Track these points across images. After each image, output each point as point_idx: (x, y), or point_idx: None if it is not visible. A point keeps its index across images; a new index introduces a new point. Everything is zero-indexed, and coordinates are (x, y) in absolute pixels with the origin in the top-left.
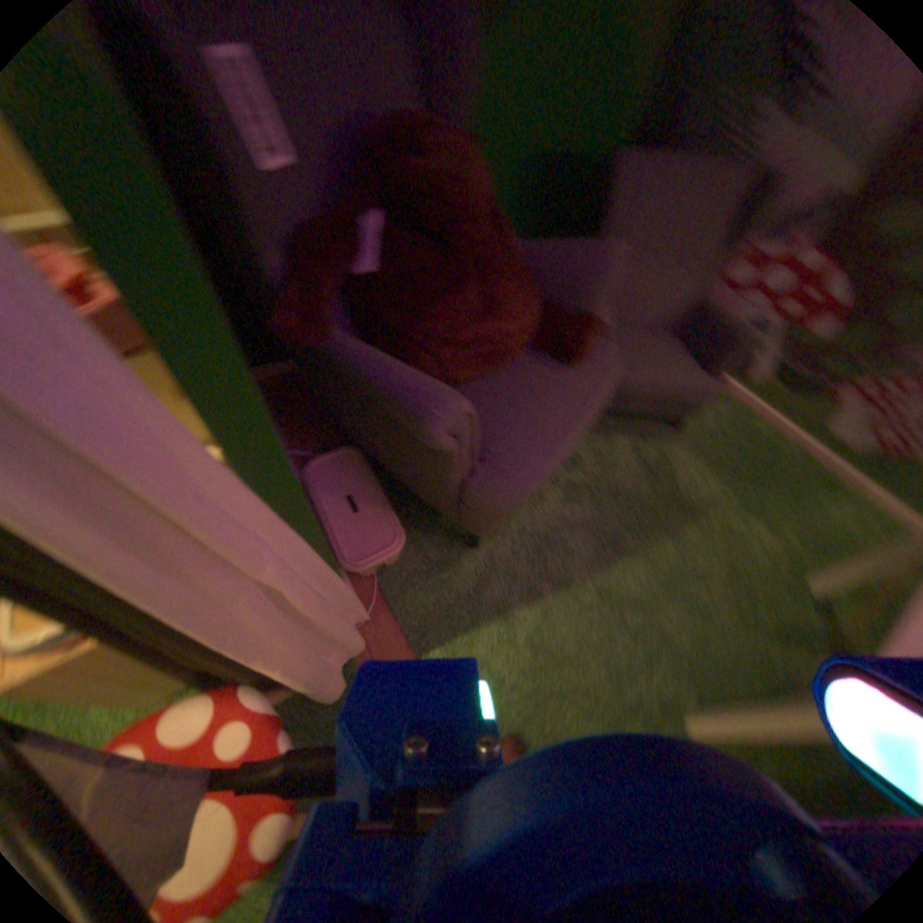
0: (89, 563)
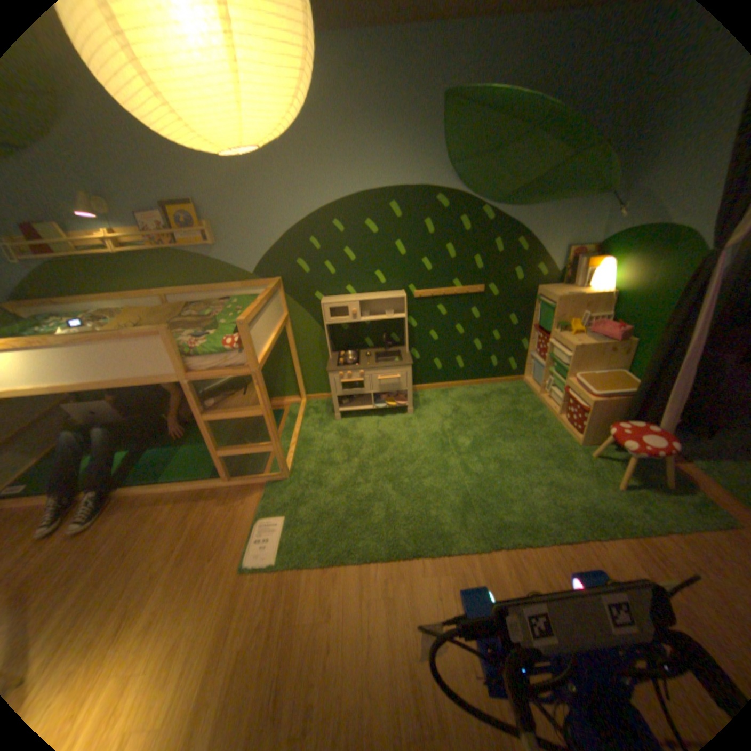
0: (693, 348)
